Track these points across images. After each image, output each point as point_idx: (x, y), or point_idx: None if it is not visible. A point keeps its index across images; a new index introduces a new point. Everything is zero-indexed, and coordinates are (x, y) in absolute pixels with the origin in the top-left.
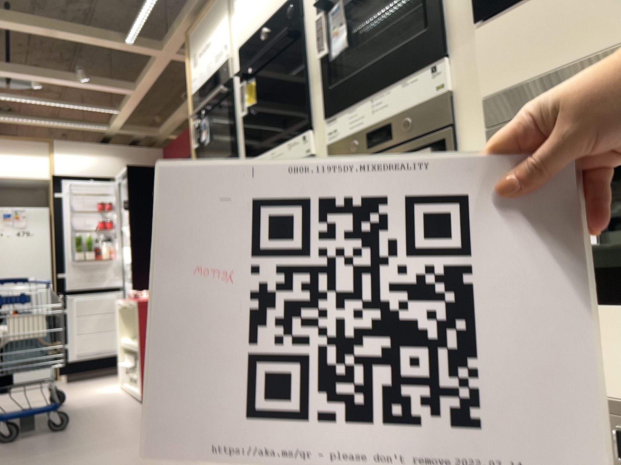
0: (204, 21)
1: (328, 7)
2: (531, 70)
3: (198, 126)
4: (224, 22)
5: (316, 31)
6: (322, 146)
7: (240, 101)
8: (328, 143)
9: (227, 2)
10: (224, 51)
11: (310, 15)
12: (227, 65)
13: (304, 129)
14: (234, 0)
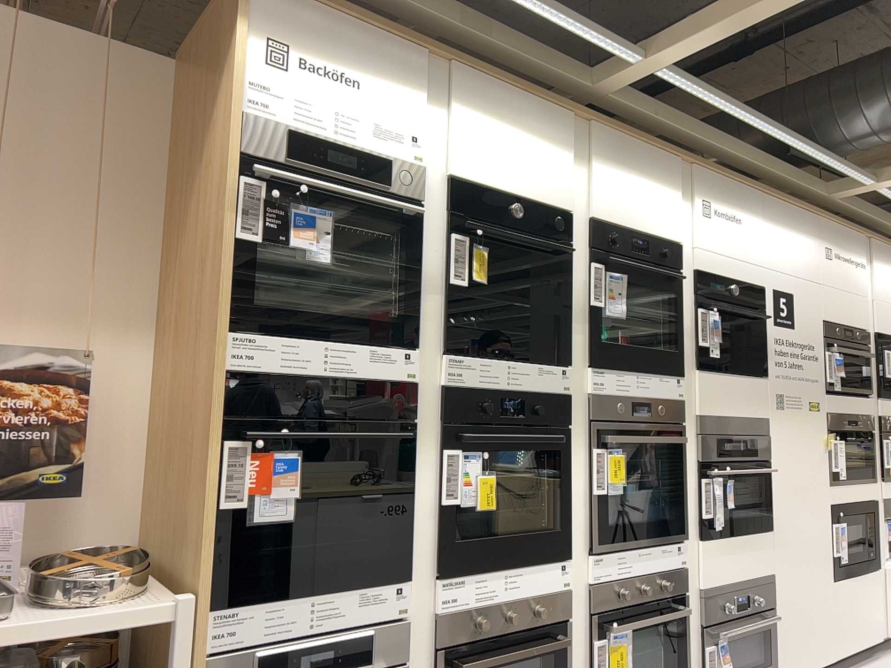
0: (345, 28)
1: (603, 263)
2: (716, 411)
3: (267, 199)
4: (421, 103)
5: (591, 275)
6: (579, 391)
7: (455, 259)
8: (590, 392)
9: (428, 78)
10: (412, 145)
11: (579, 249)
12: (421, 176)
13: (561, 362)
14: (457, 101)
